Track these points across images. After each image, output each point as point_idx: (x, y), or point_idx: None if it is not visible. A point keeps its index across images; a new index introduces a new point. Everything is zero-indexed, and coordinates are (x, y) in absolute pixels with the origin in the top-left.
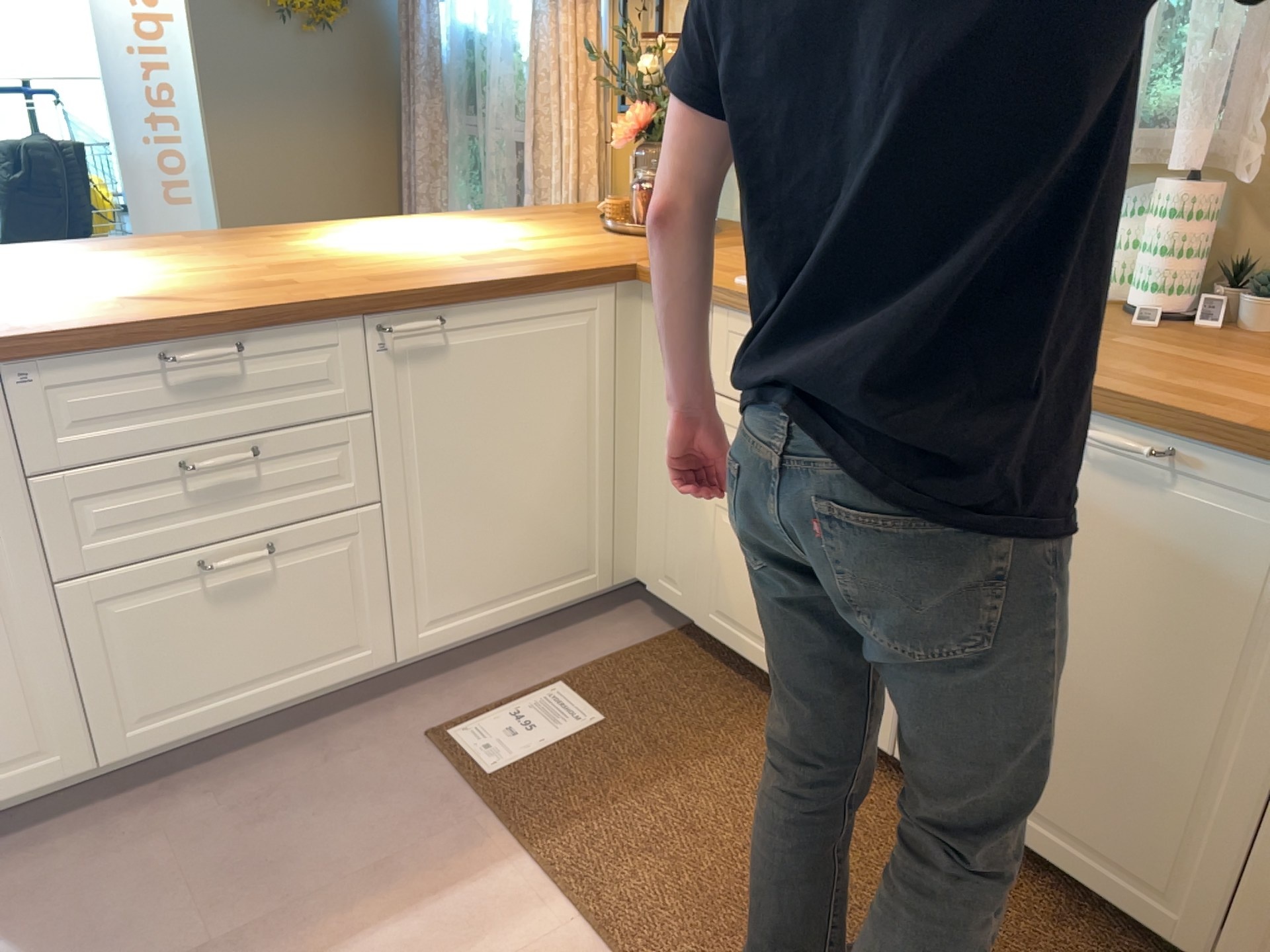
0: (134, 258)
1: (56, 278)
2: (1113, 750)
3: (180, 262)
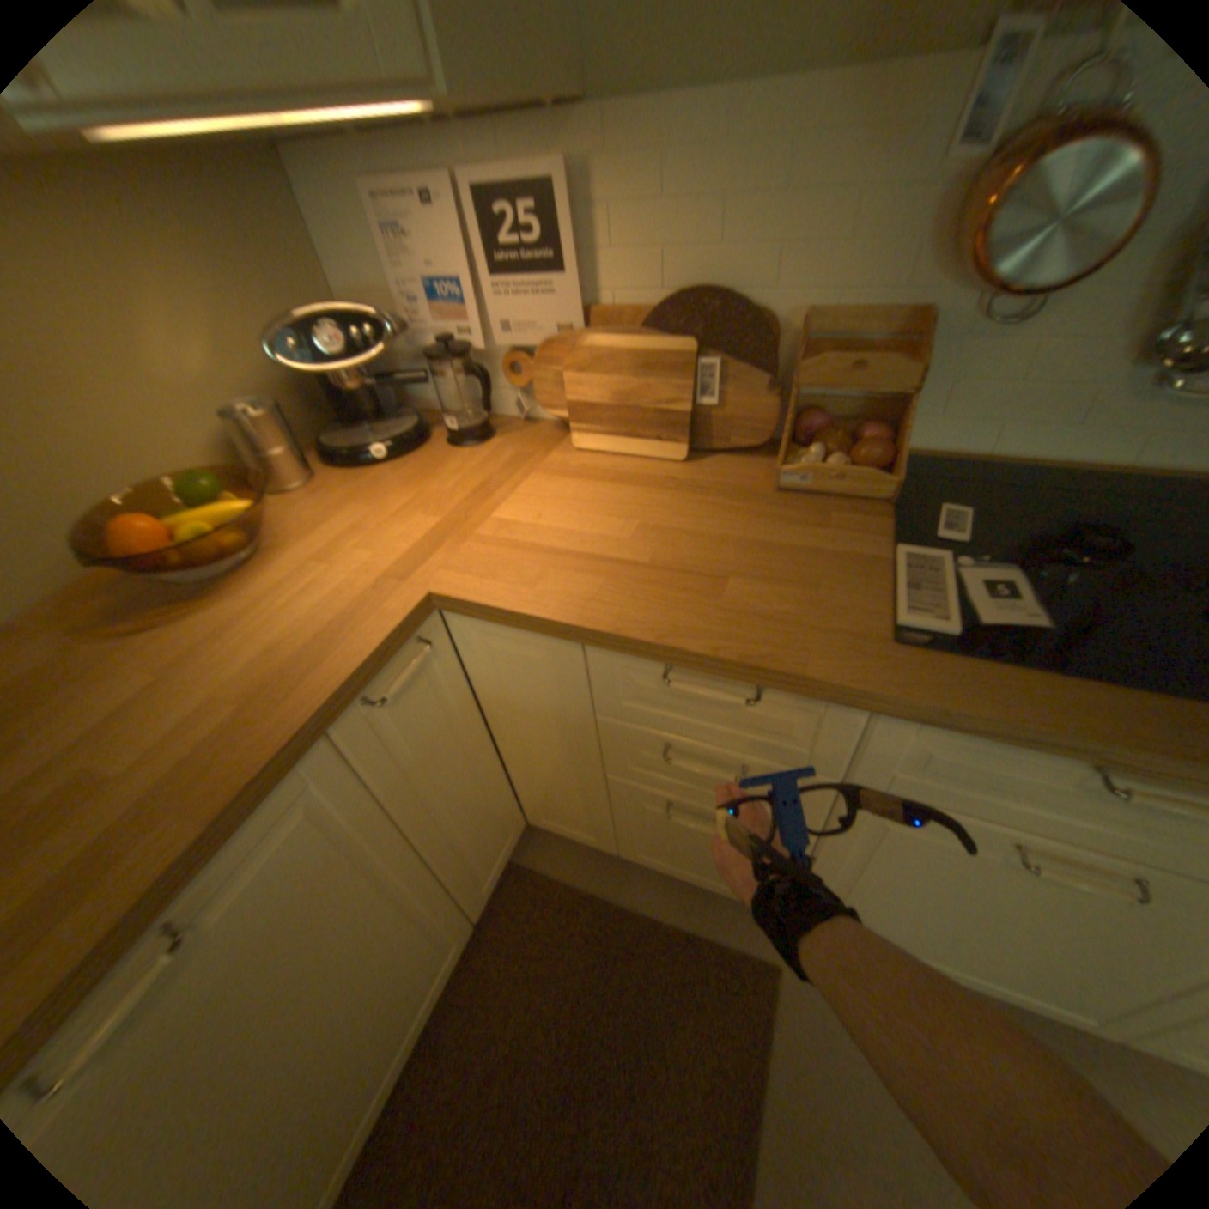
0: None
1: None
2: (368, 1006)
3: None
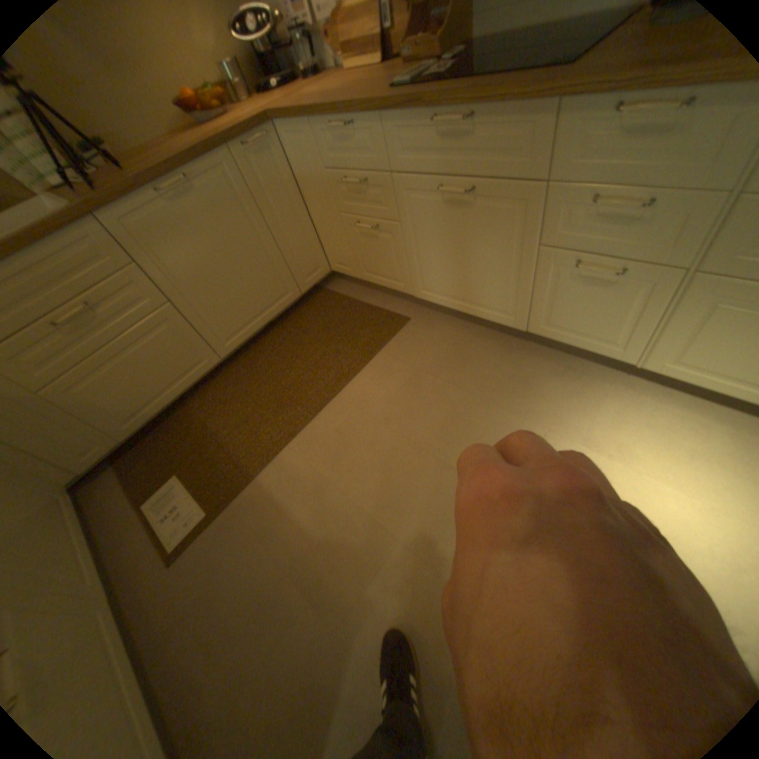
0: None
1: None
2: (251, 274)
3: None
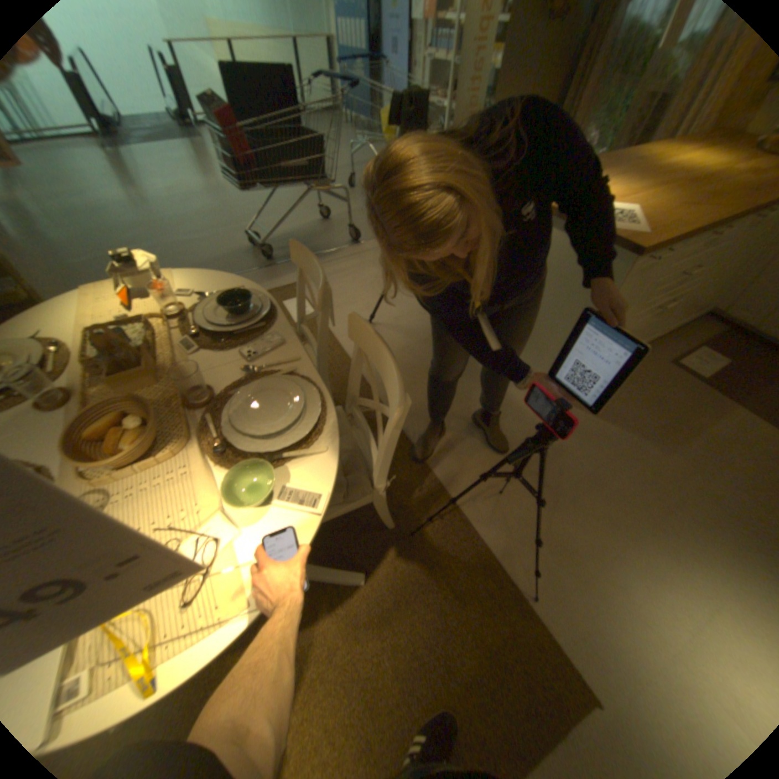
0: (619, 175)
1: (621, 189)
2: None
3: (641, 177)
